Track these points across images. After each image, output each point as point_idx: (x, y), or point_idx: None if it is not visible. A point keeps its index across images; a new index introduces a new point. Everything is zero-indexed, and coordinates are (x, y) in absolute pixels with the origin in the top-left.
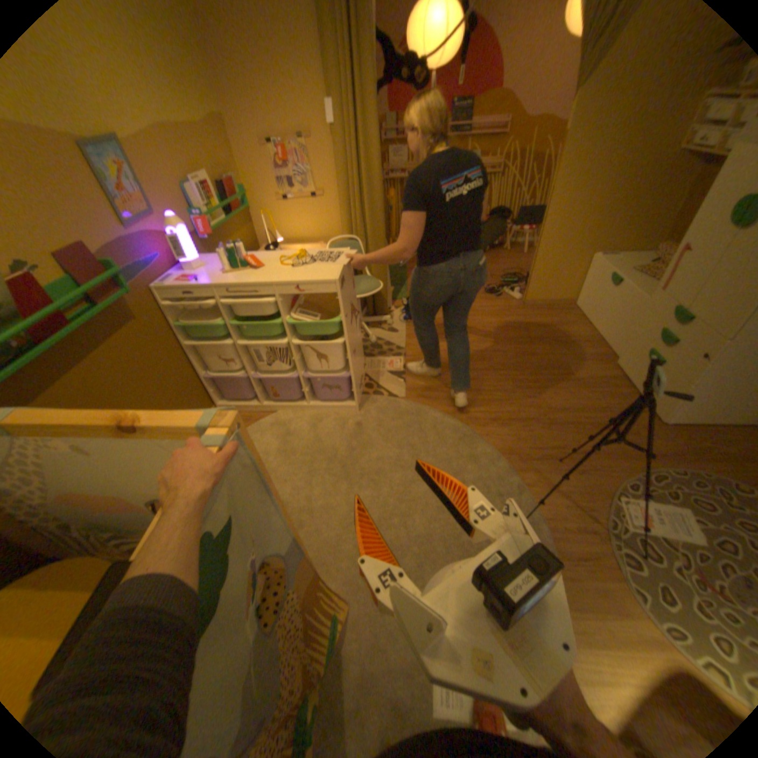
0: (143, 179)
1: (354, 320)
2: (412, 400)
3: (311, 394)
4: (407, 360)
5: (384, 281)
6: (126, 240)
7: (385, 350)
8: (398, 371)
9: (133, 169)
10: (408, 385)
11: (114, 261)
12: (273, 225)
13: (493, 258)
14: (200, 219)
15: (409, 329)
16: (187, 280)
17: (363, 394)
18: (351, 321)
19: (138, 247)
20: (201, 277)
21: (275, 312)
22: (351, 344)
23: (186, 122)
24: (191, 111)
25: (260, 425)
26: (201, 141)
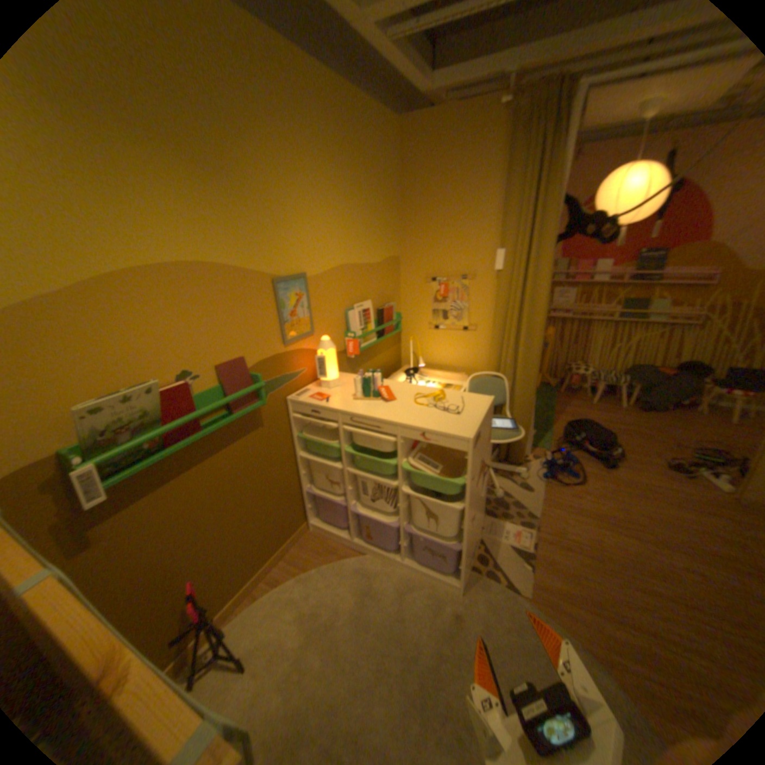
0: (316, 307)
1: (483, 477)
2: (544, 609)
3: (410, 549)
4: (544, 538)
5: (528, 426)
6: (283, 356)
7: (515, 513)
8: (528, 551)
9: (312, 299)
10: (540, 580)
11: (267, 374)
12: (420, 351)
13: (682, 420)
14: (354, 341)
15: (551, 492)
16: (321, 399)
17: (475, 571)
18: (479, 481)
19: (292, 363)
20: (334, 398)
21: (395, 450)
22: (473, 511)
23: (368, 263)
24: (376, 255)
25: (344, 567)
26: (377, 277)
